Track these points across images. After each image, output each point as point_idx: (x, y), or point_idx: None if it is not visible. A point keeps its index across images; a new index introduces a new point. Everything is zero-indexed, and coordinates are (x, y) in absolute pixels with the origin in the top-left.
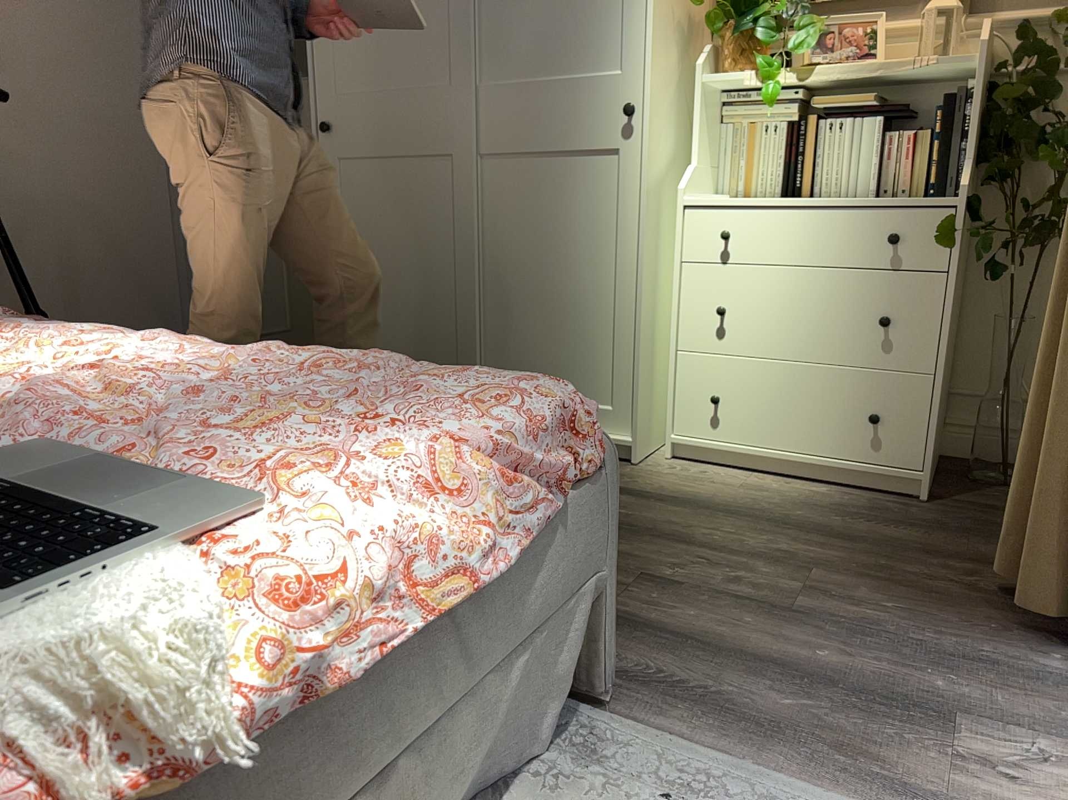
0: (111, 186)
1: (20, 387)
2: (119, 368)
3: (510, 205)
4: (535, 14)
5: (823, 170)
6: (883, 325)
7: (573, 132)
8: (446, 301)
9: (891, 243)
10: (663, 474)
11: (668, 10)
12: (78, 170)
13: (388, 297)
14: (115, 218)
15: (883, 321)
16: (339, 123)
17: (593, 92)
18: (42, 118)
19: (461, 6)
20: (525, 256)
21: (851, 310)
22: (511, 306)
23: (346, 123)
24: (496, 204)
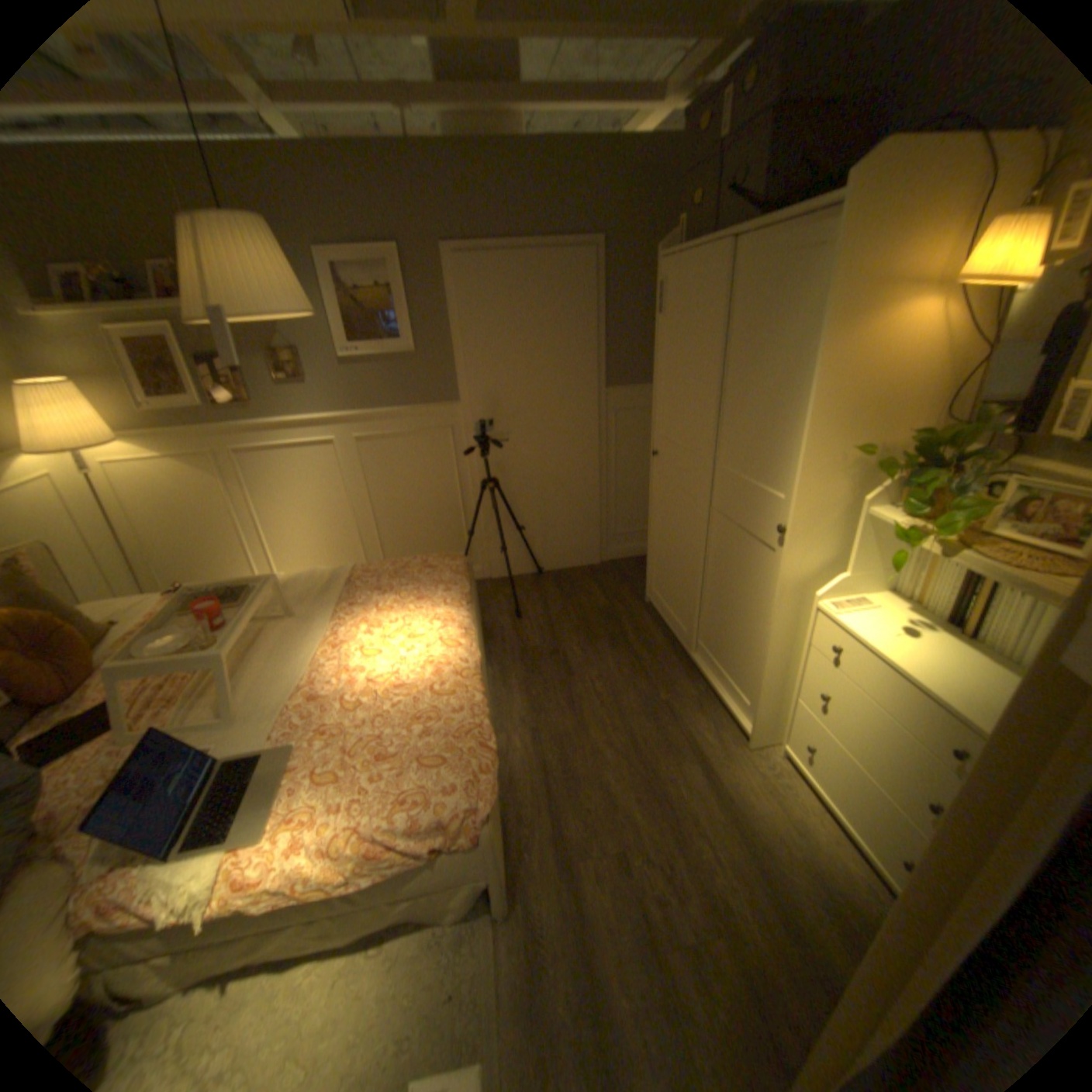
0: (565, 462)
1: (353, 677)
2: (396, 667)
3: (722, 546)
4: (747, 430)
5: (995, 620)
6: (931, 809)
7: (754, 522)
8: (687, 581)
9: (955, 756)
10: (758, 769)
11: (836, 457)
12: (549, 457)
13: (668, 560)
14: (566, 477)
15: (932, 807)
16: (660, 453)
17: (768, 502)
18: (533, 435)
19: (710, 410)
20: (724, 581)
21: (915, 774)
22: (715, 604)
23: (662, 454)
24: (716, 541)
